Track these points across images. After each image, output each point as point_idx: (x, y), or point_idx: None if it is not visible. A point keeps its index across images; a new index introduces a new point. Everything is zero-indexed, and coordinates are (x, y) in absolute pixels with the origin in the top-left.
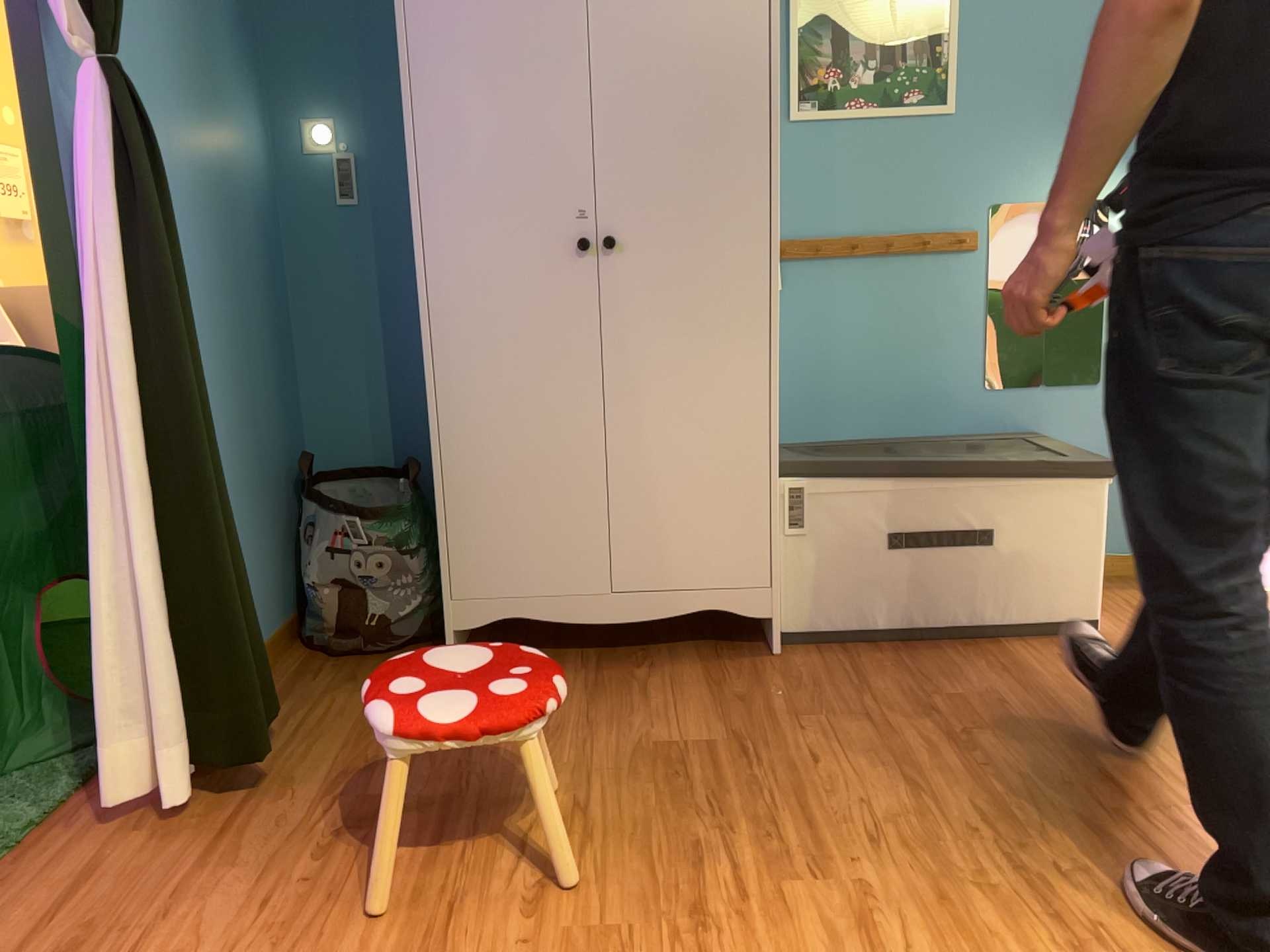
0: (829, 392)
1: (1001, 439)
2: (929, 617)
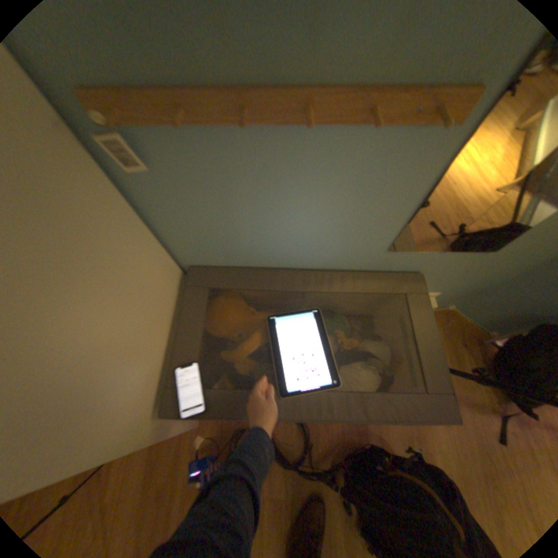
0: (243, 248)
1: (384, 293)
2: None
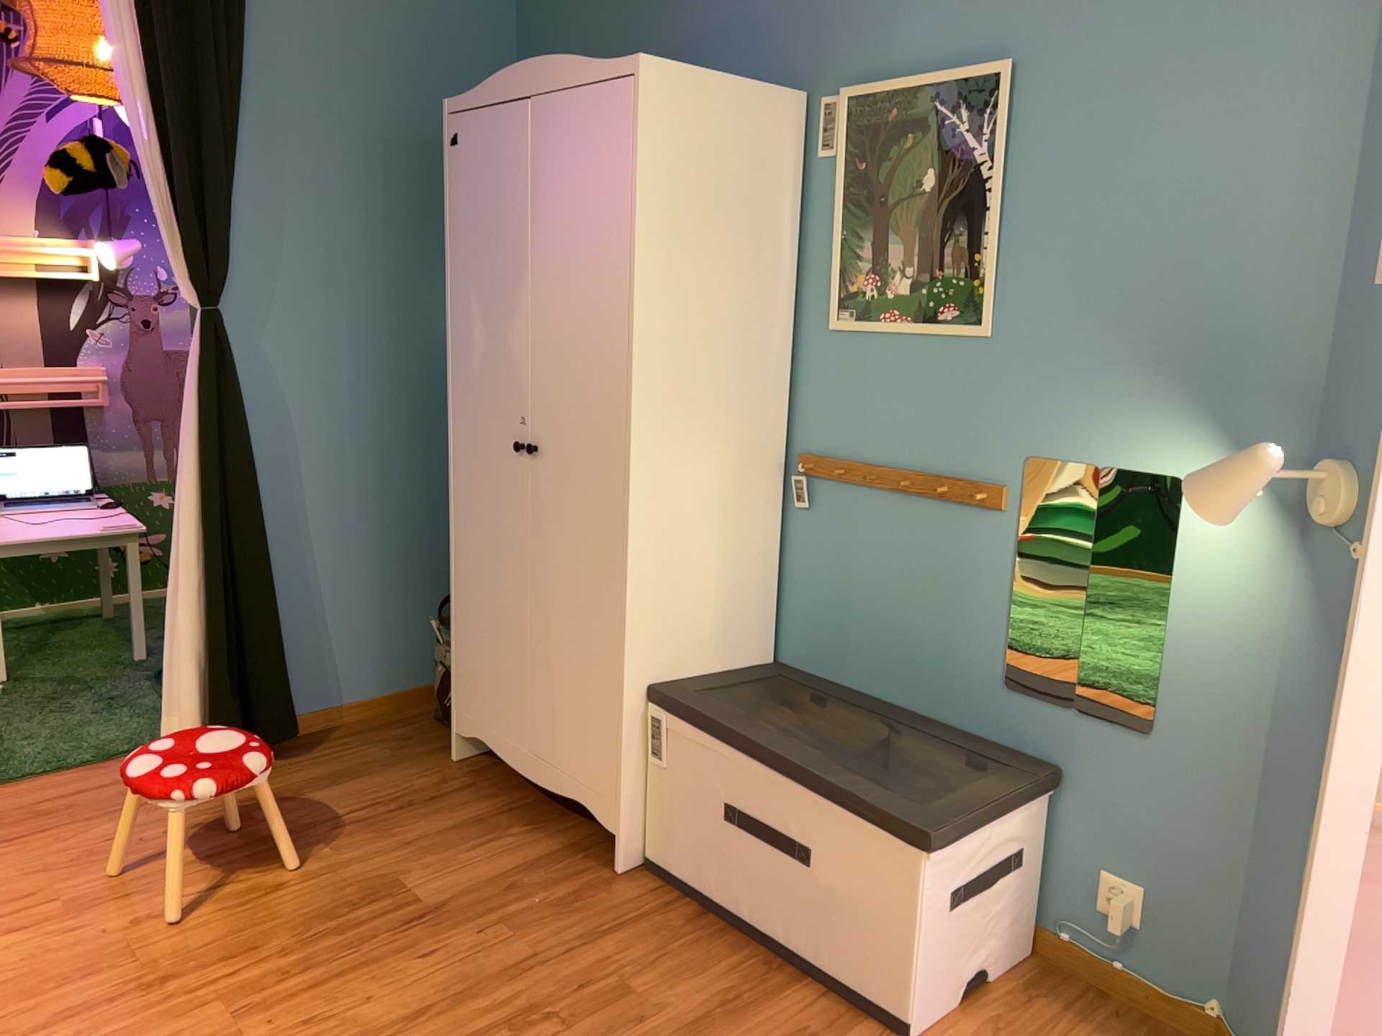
0: (846, 632)
1: (987, 756)
2: (752, 915)
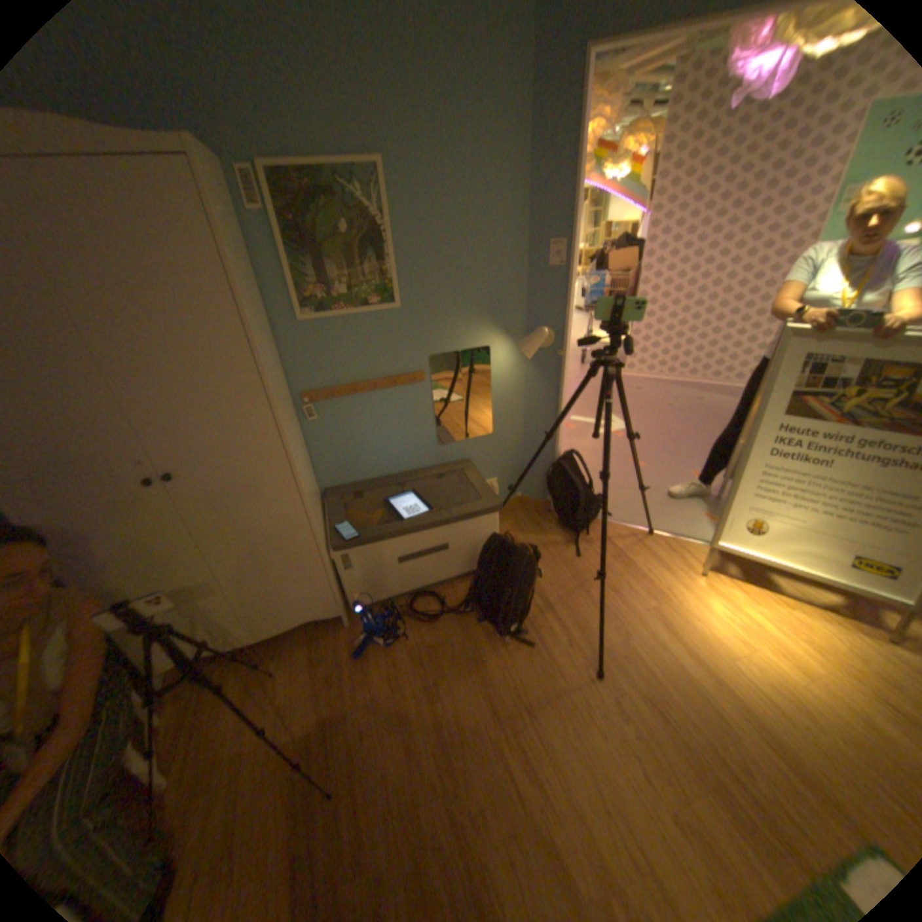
0: (358, 463)
1: (448, 472)
2: (422, 584)
